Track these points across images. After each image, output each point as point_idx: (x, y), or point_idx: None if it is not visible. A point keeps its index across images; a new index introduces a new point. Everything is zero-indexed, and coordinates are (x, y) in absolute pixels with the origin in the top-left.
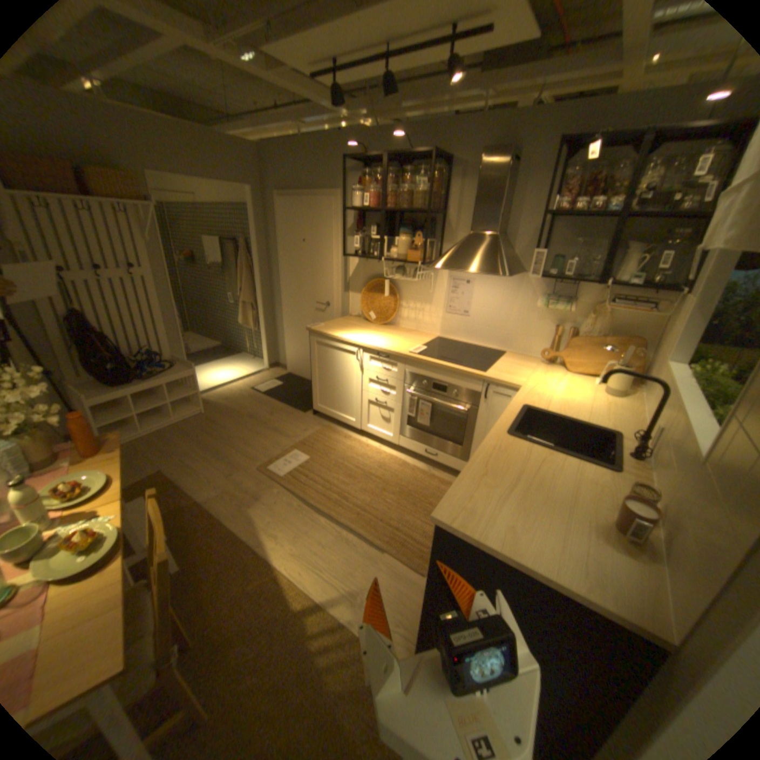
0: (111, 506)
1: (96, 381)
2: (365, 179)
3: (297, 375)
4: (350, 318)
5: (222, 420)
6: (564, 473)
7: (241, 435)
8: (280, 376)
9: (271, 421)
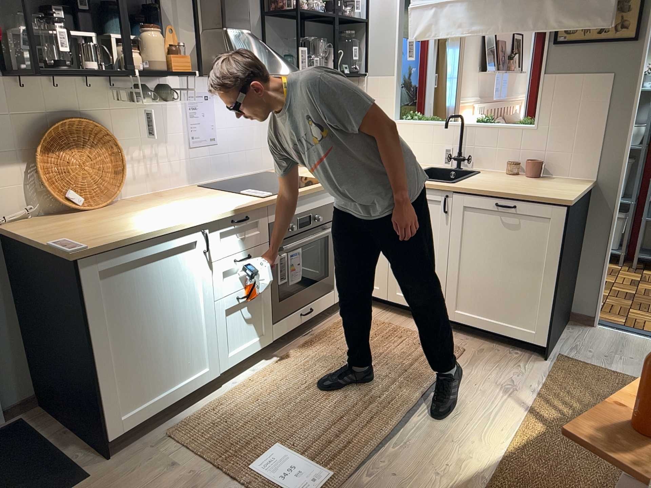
0: None
1: None
2: None
3: None
4: (23, 225)
5: None
6: (491, 179)
7: None
8: None
9: None
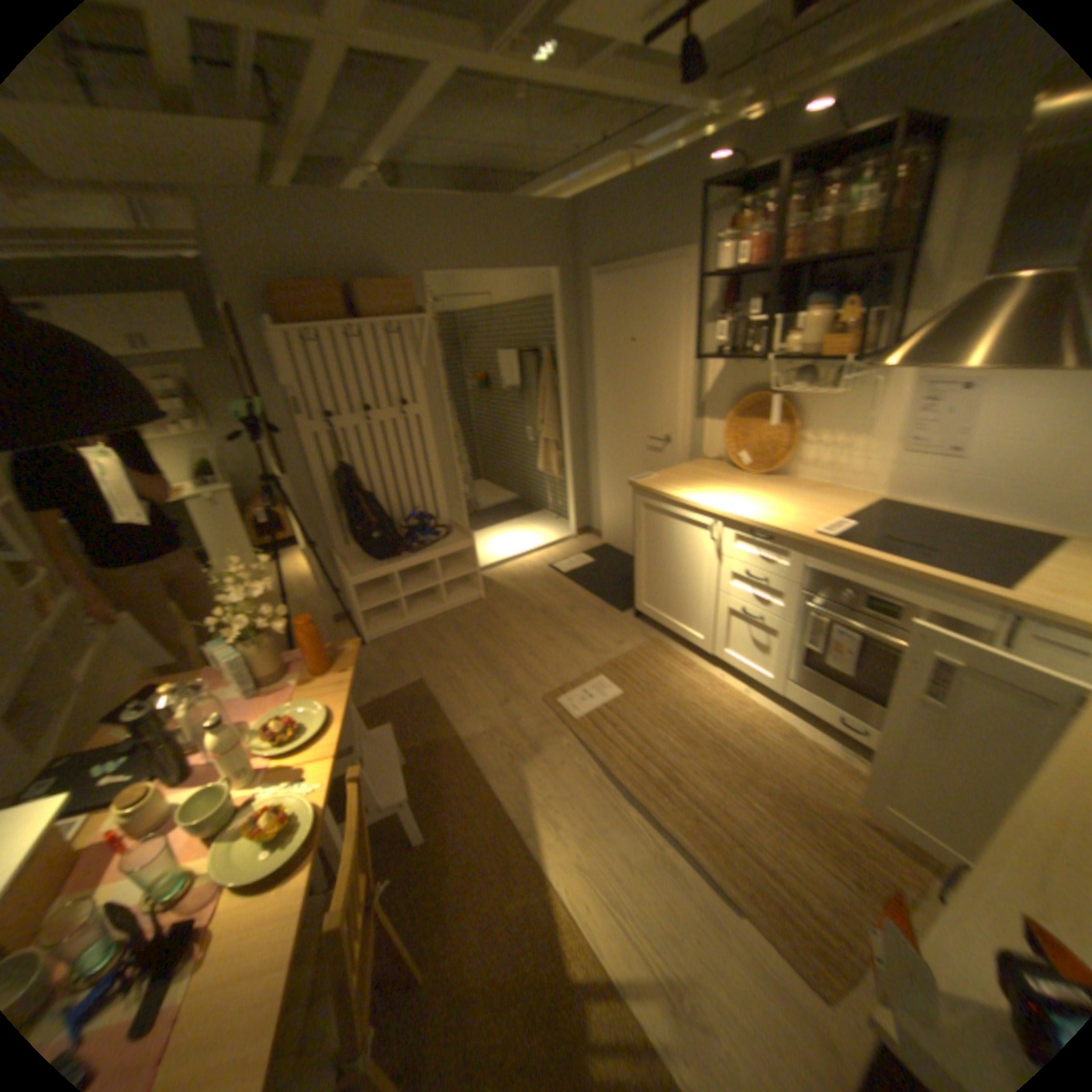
0: (323, 765)
1: (367, 551)
2: (744, 216)
3: (617, 548)
4: (705, 462)
5: (506, 612)
6: None
7: (529, 639)
8: (592, 548)
9: (572, 622)
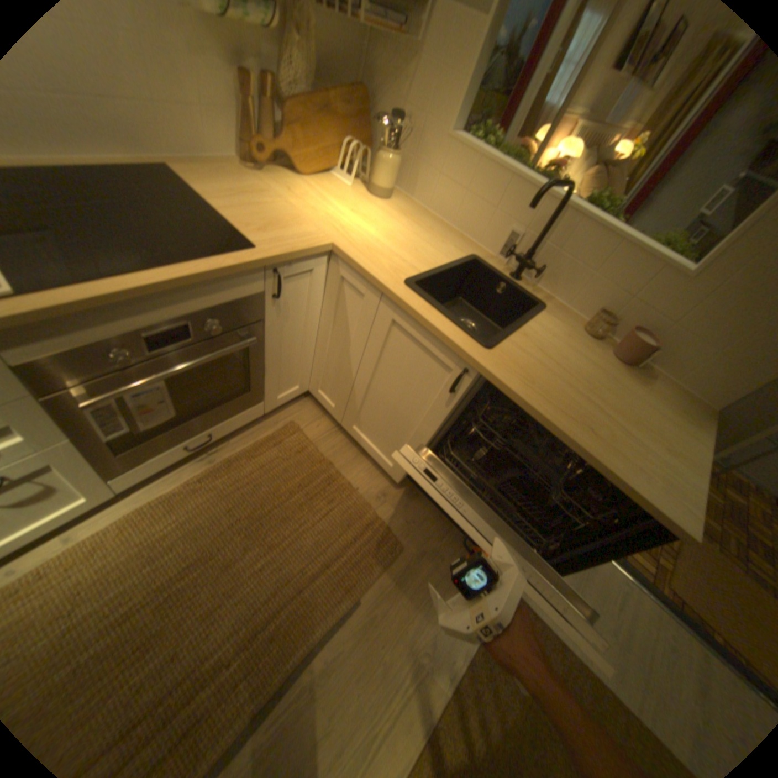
0: None
1: None
2: None
3: None
4: None
5: None
6: (556, 347)
7: None
8: None
9: None
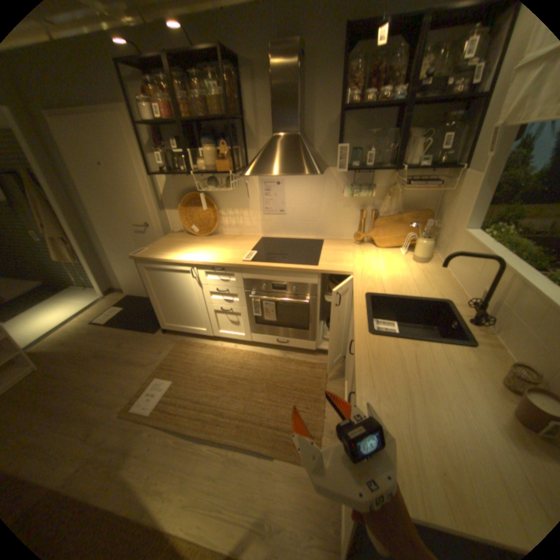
0: None
1: None
2: (149, 88)
3: (136, 296)
4: (174, 235)
5: (63, 371)
6: (439, 366)
7: (90, 381)
8: (118, 301)
9: (121, 354)
